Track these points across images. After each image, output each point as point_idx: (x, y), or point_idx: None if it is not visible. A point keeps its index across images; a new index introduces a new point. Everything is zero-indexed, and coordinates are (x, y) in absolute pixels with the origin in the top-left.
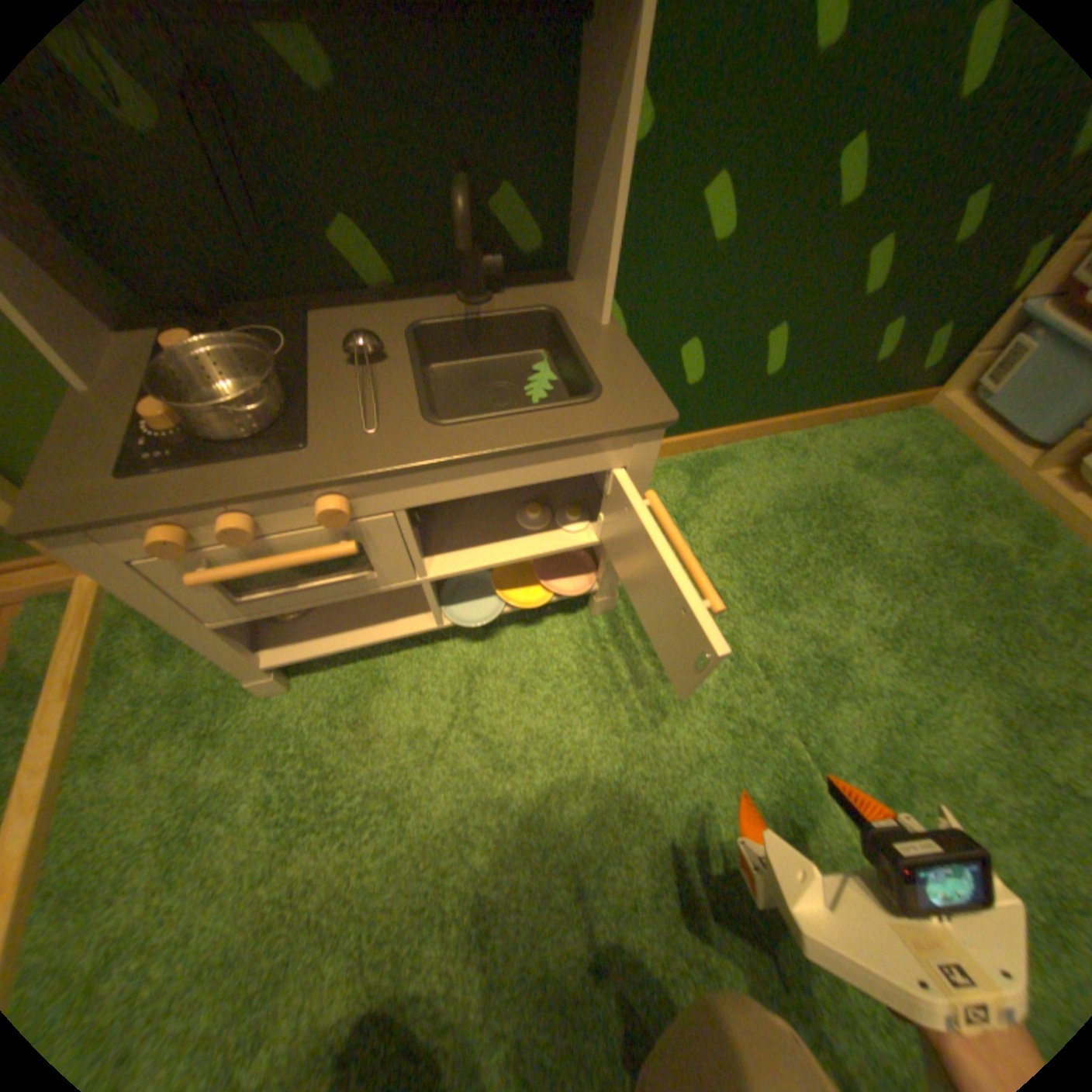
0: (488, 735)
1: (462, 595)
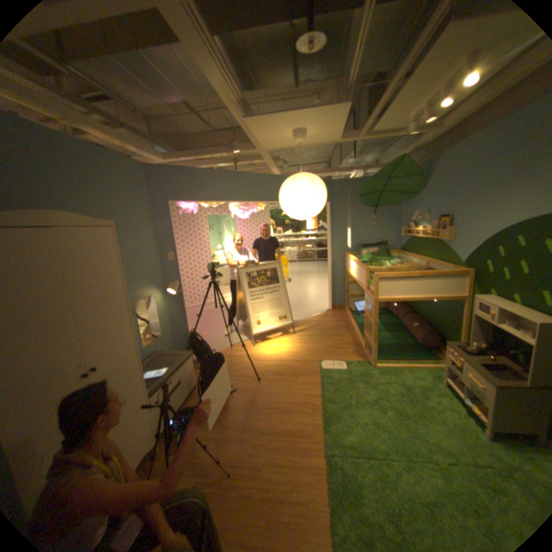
0: (444, 413)
1: (472, 403)
